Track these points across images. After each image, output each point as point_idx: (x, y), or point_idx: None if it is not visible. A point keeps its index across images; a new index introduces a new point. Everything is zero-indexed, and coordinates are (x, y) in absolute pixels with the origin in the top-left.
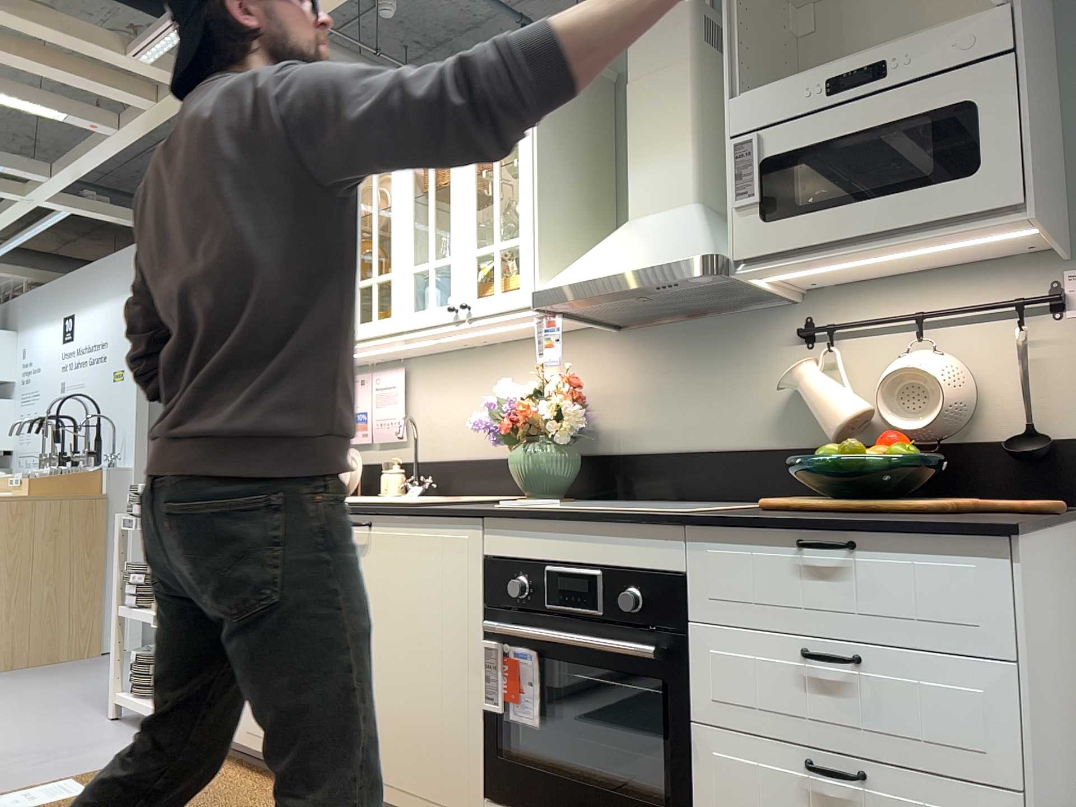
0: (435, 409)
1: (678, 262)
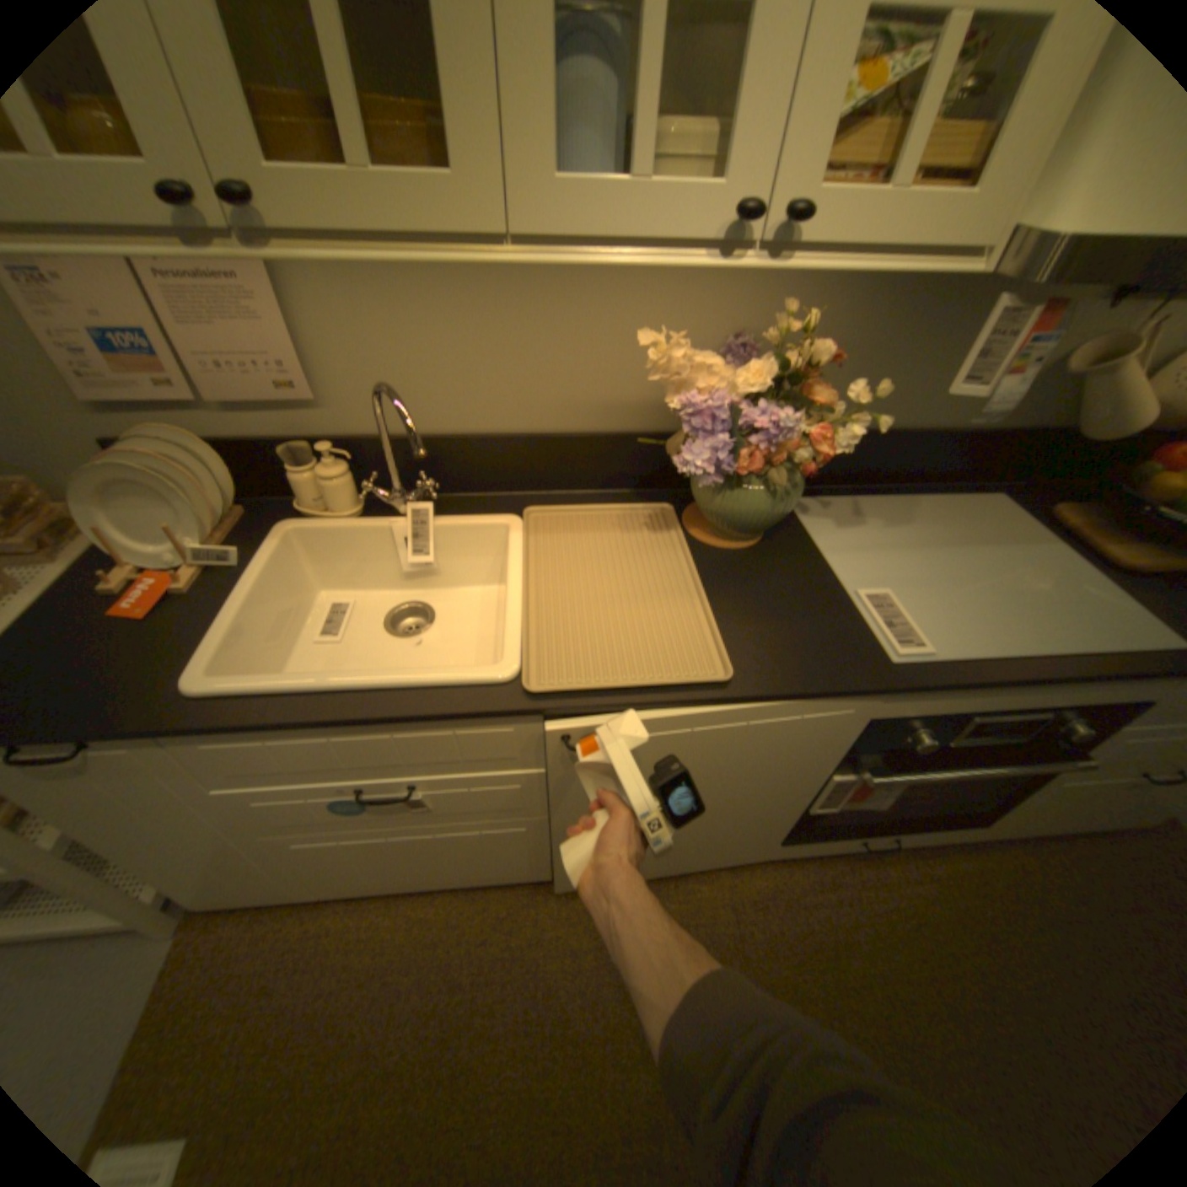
0: (383, 335)
1: None
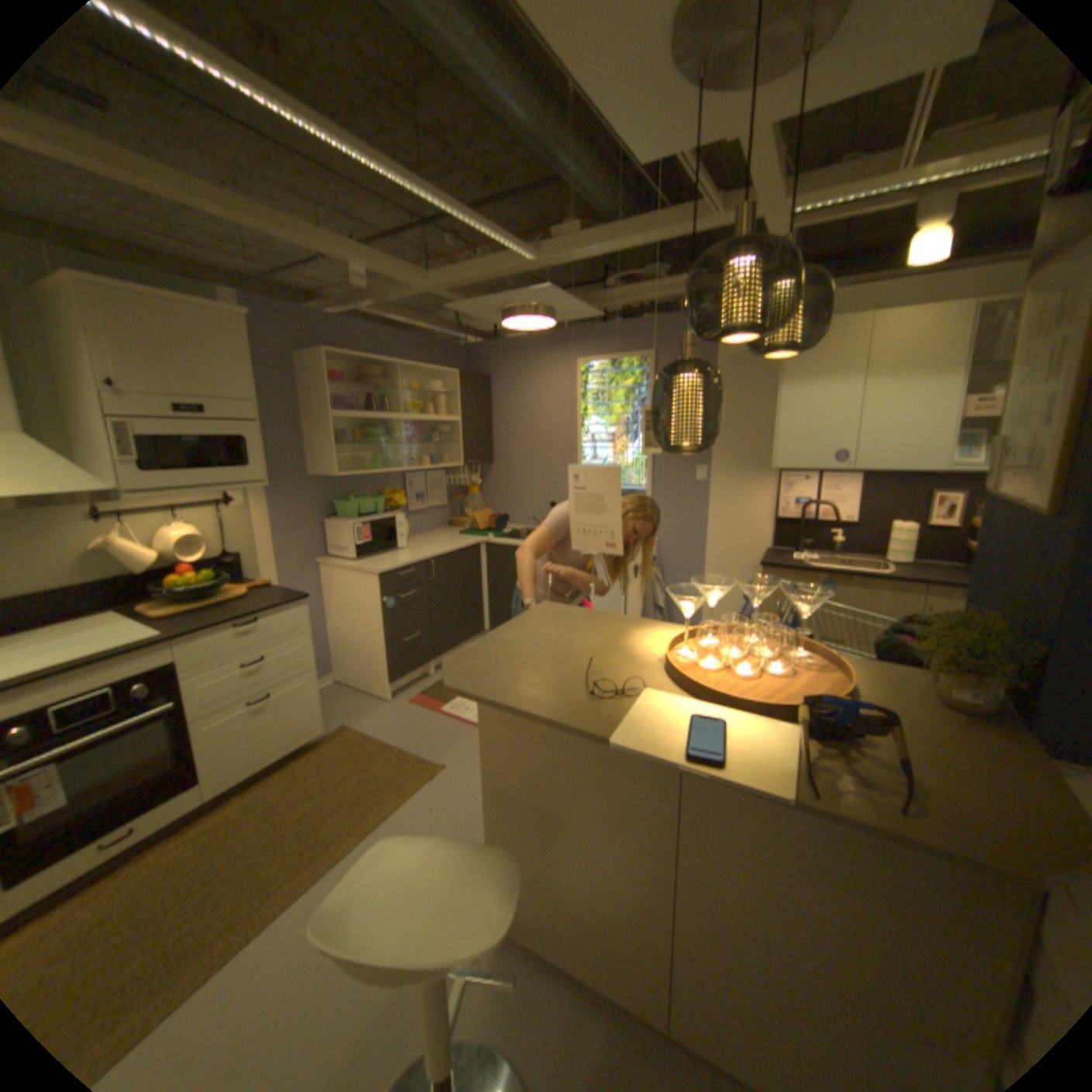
0: None
1: (88, 492)
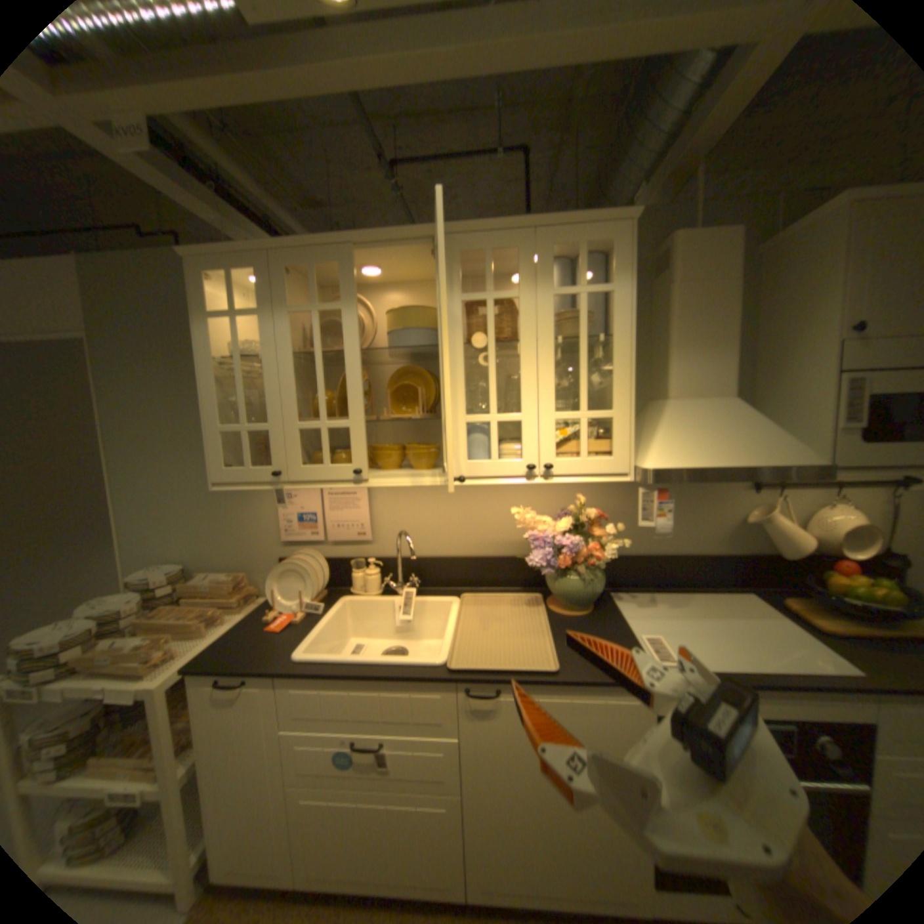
0: (406, 513)
1: (806, 467)
